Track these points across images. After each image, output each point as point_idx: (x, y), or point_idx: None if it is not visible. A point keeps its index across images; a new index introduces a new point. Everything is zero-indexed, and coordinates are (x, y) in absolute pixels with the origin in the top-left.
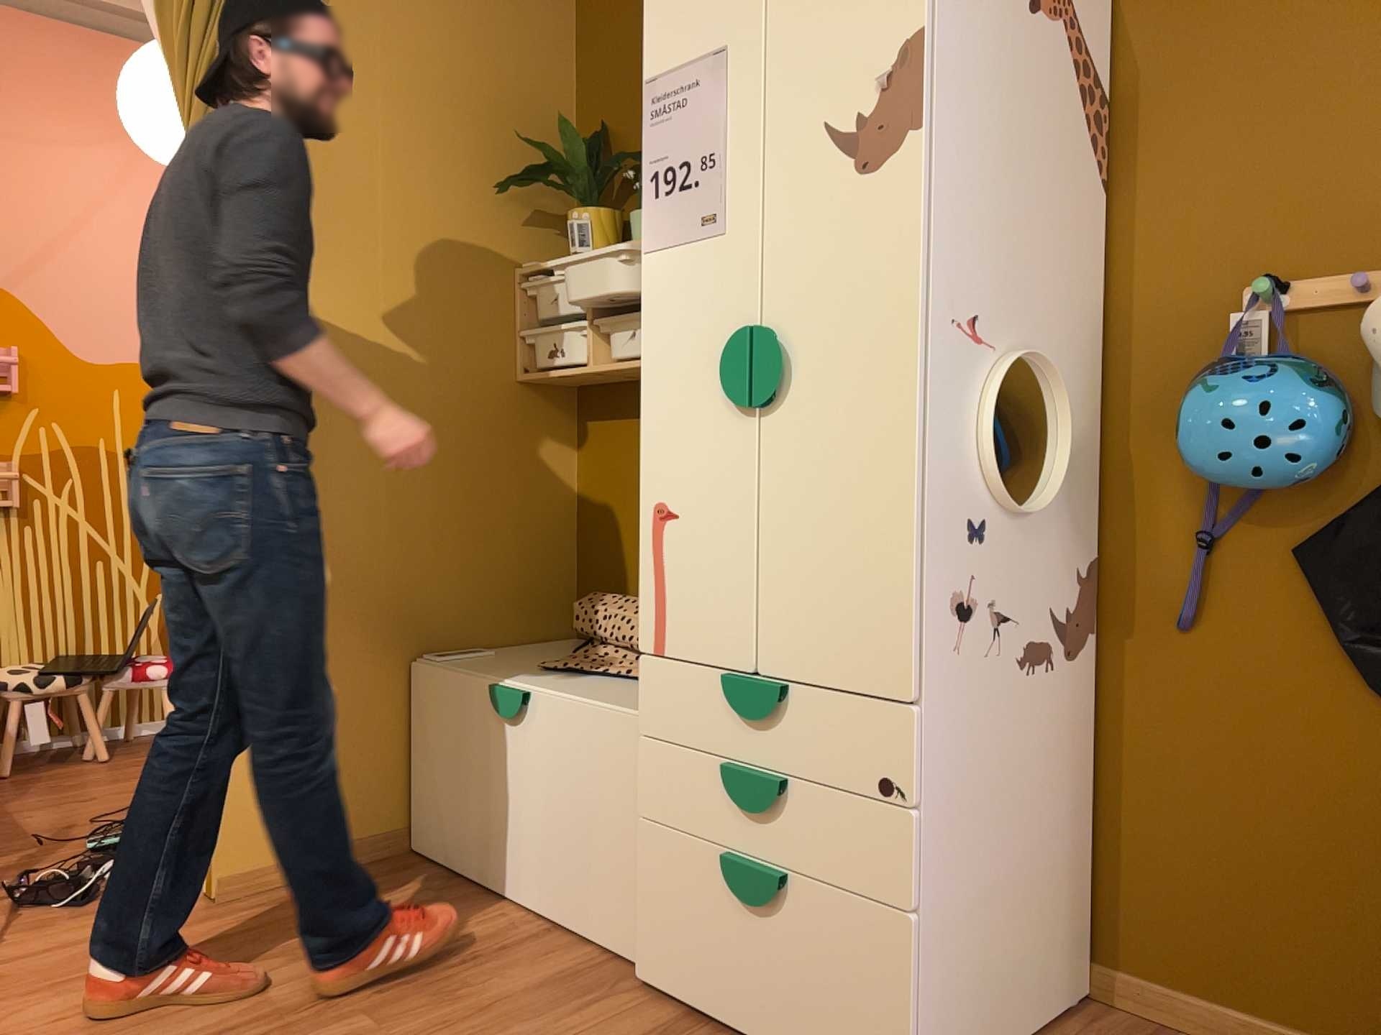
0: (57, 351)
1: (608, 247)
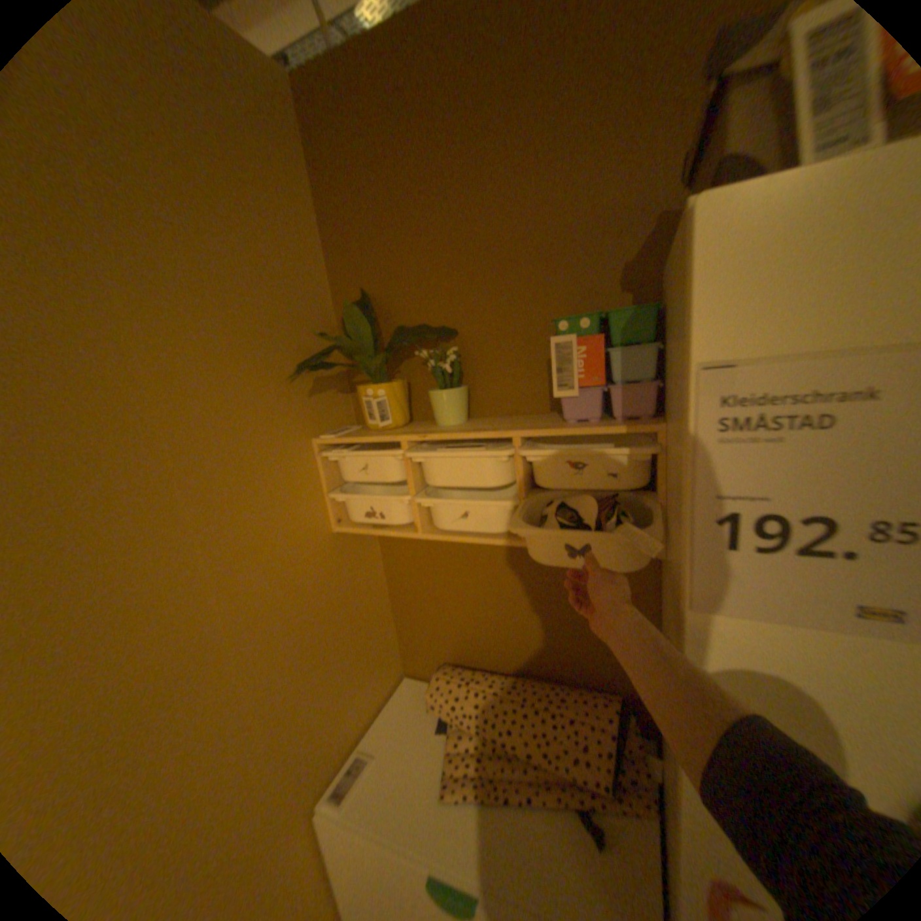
0: None
1: (427, 434)
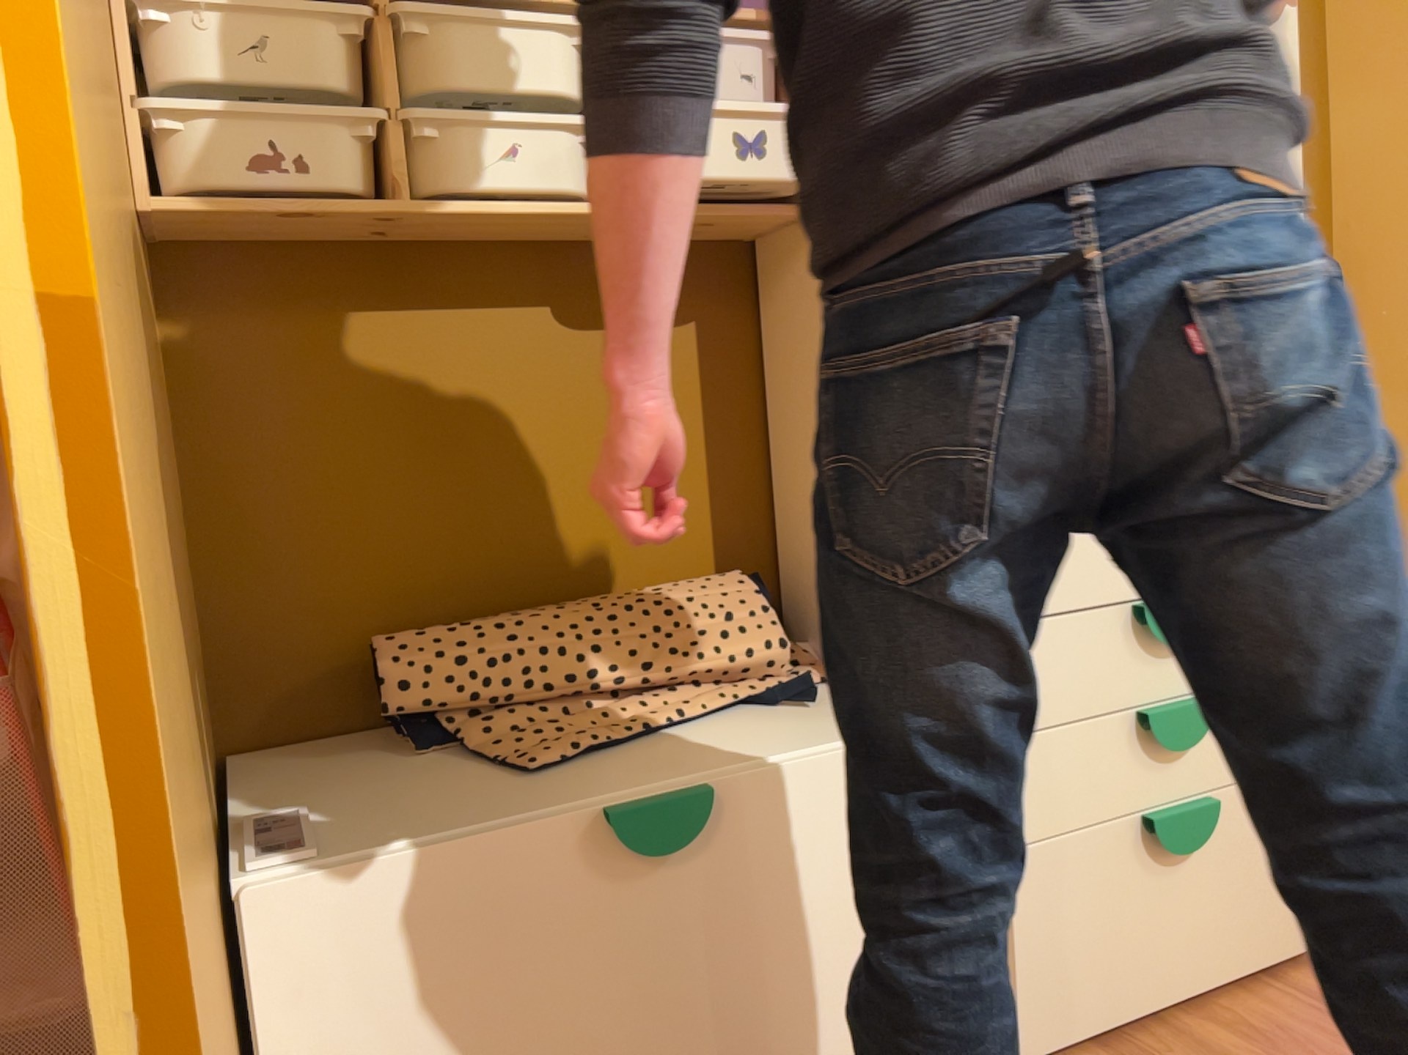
0: None
1: None
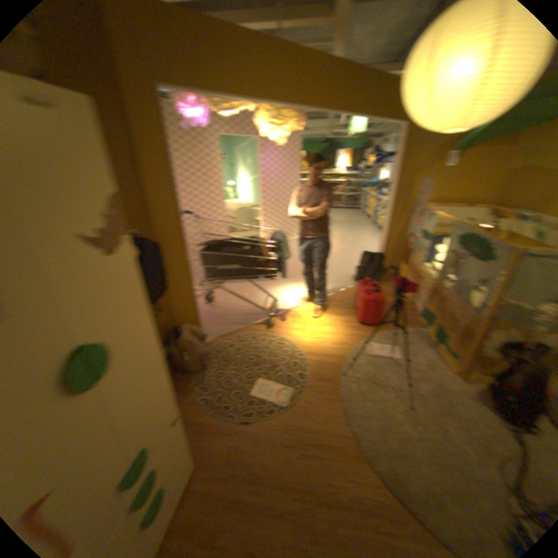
0: None
1: None
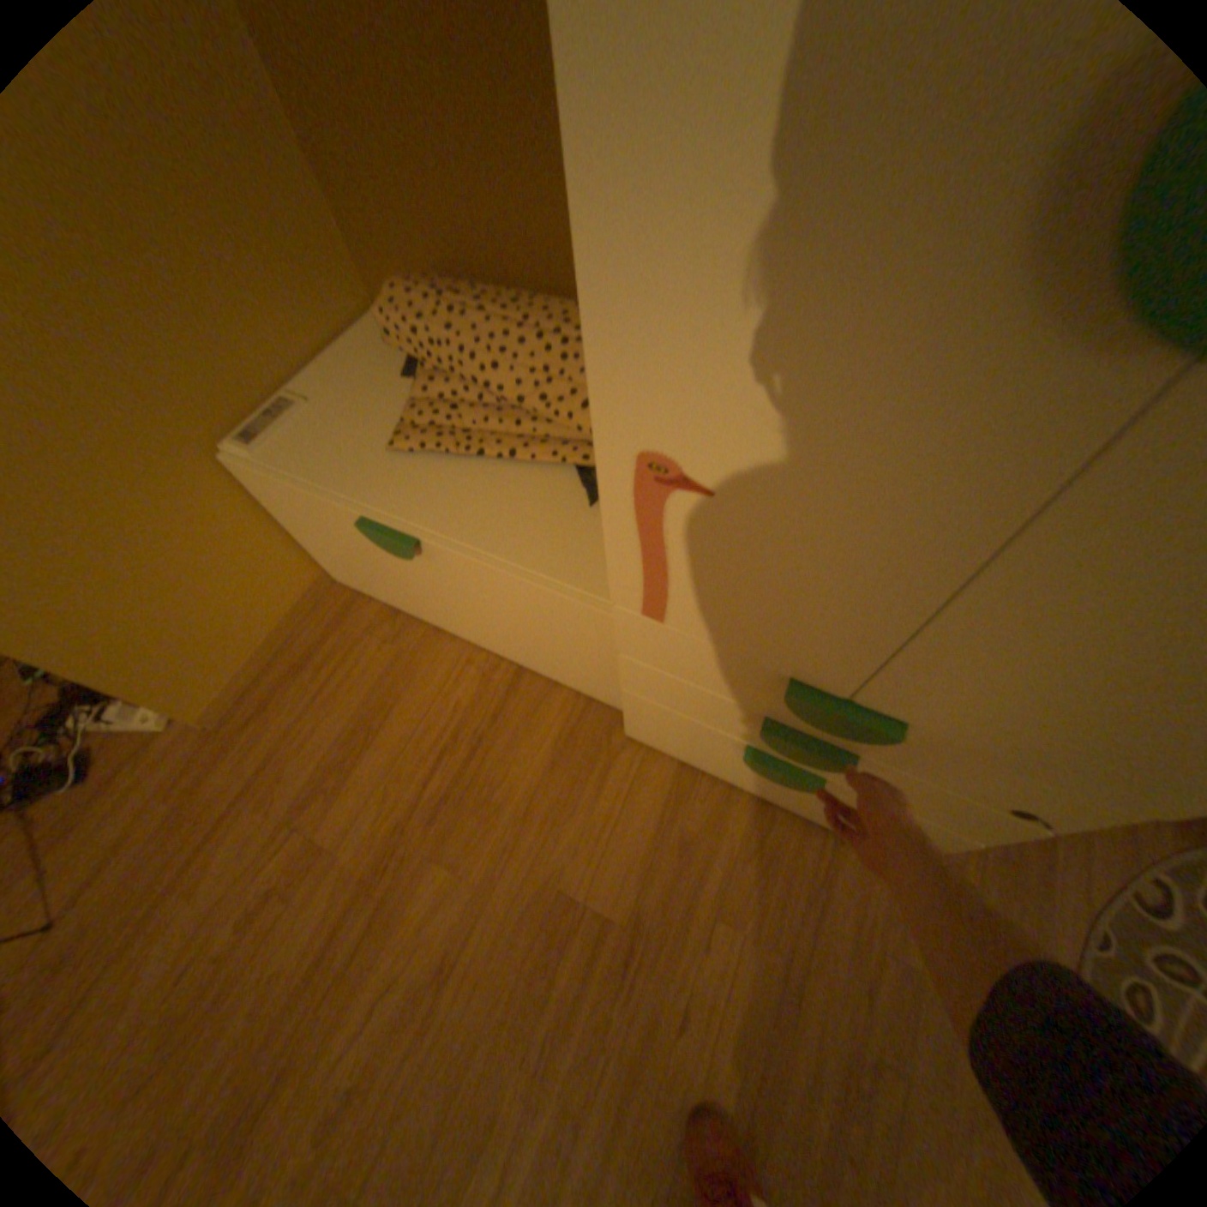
0: None
1: None
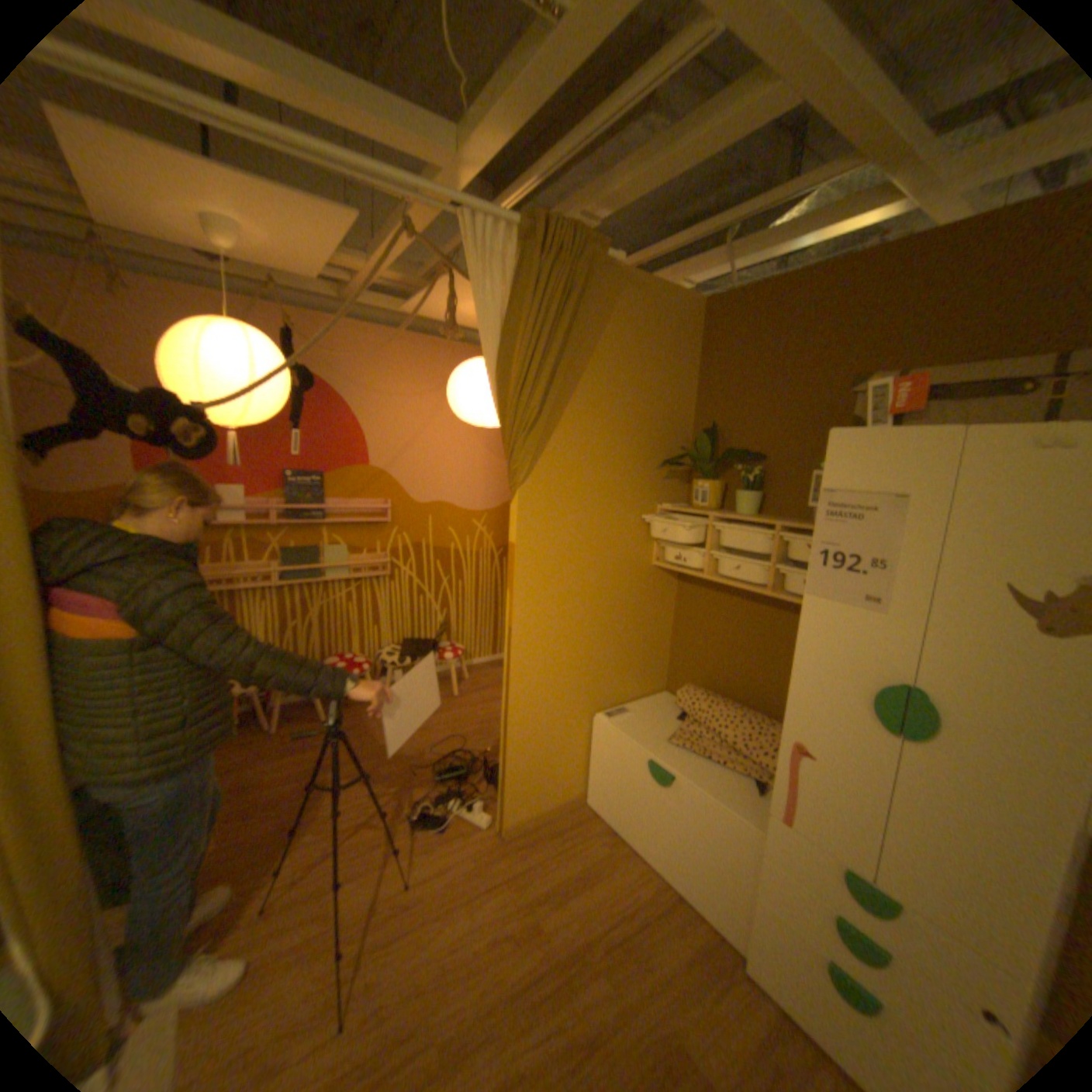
0: (403, 499)
1: (725, 514)
